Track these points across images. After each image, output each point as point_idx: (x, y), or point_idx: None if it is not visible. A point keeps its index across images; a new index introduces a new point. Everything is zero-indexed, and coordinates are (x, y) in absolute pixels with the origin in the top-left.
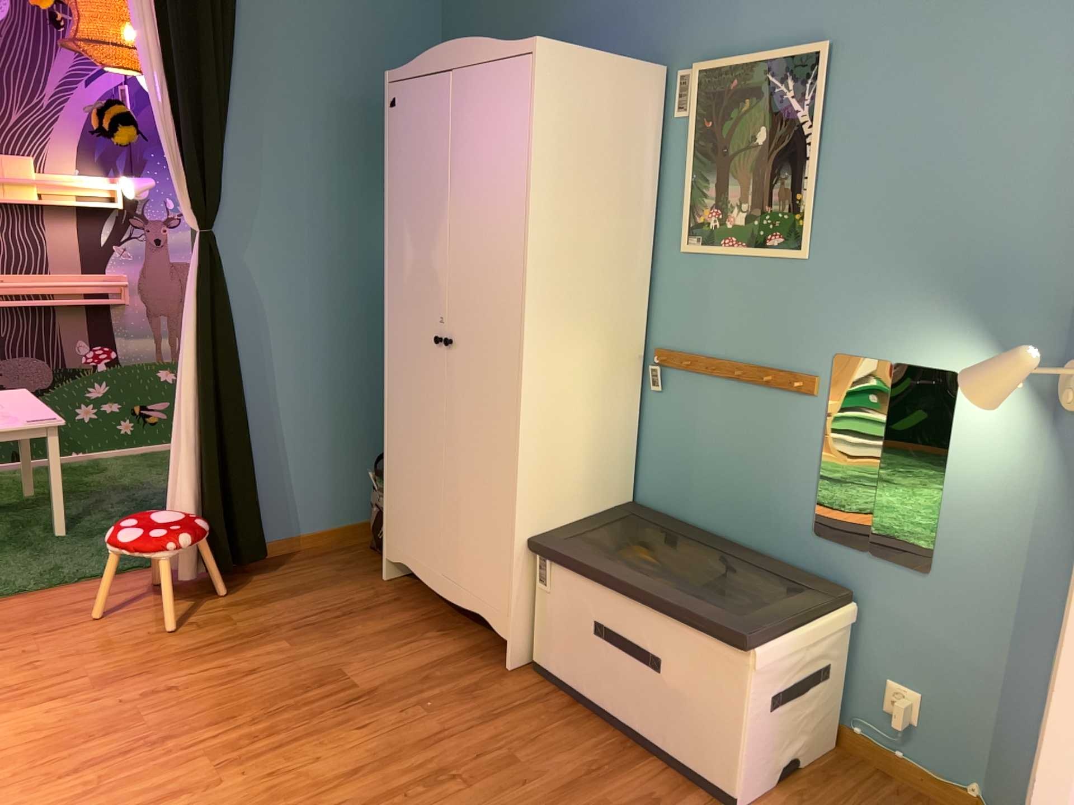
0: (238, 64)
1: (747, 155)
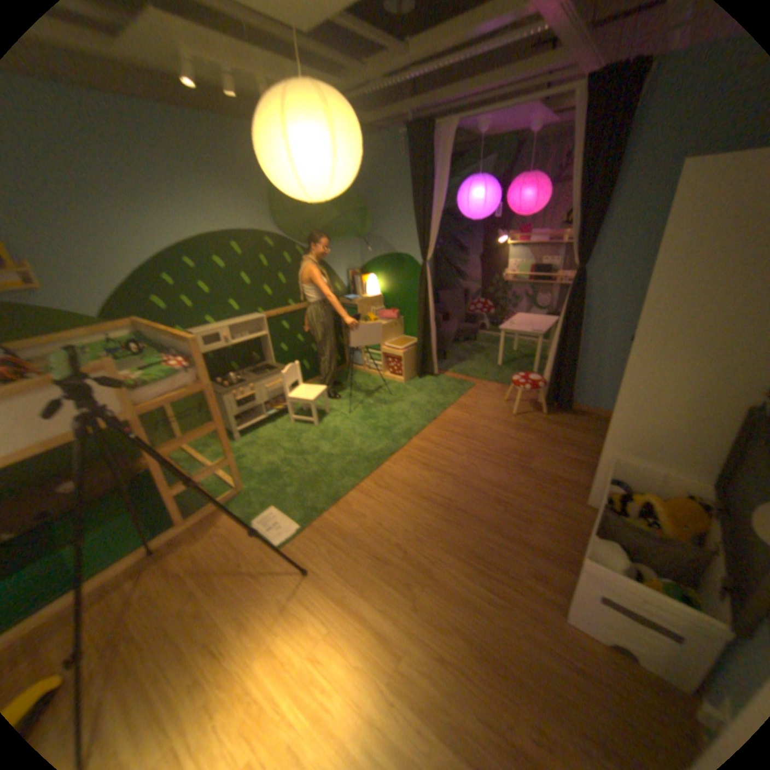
0: (626, 180)
1: None
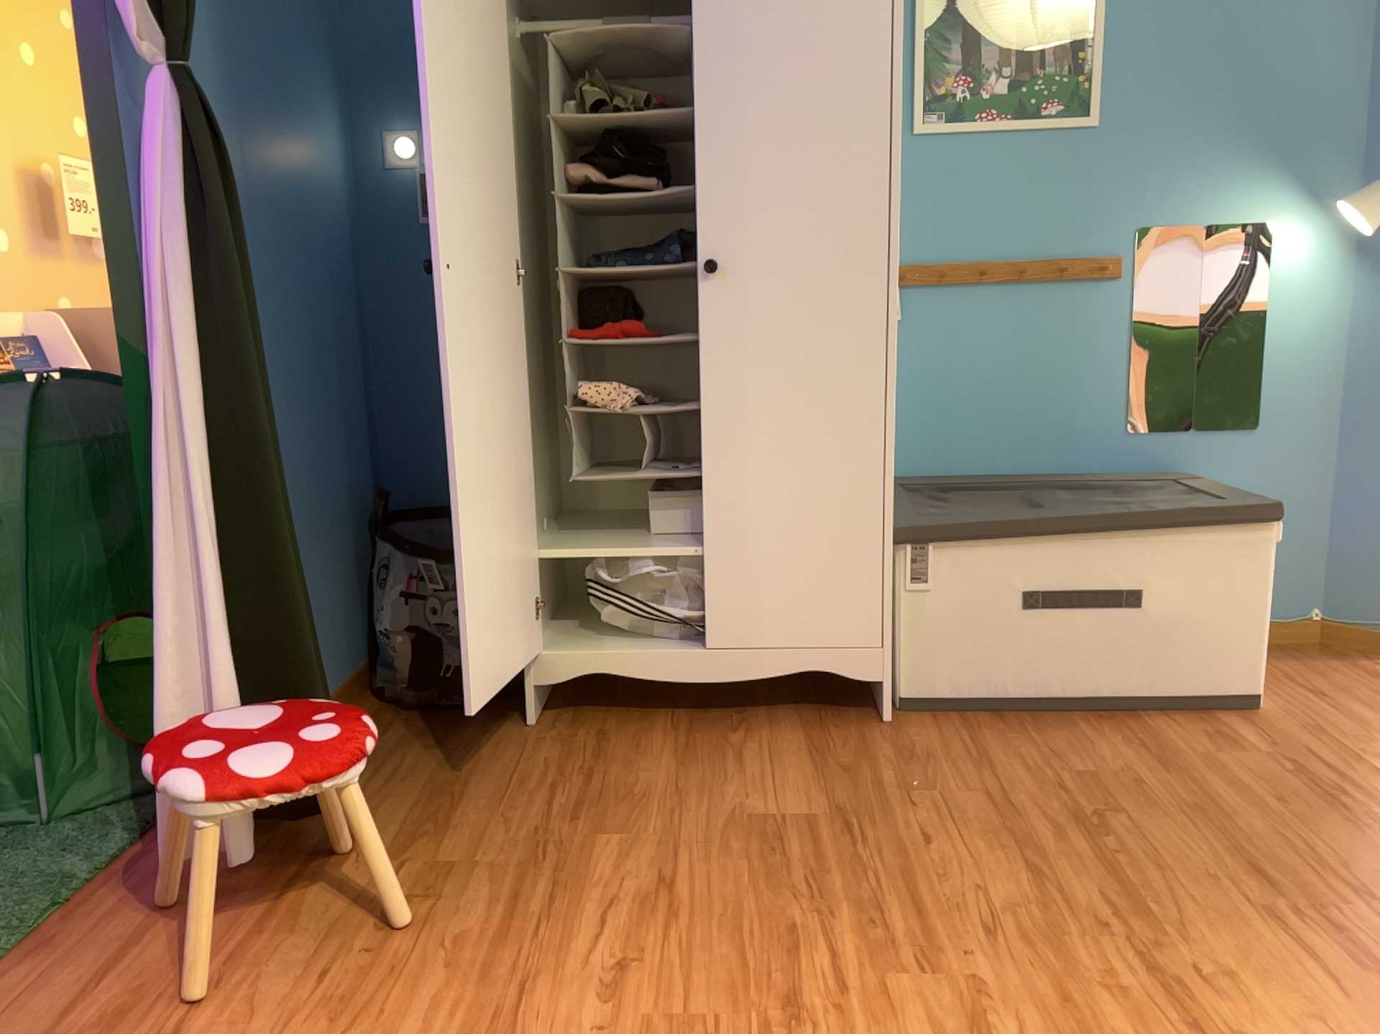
0: None
1: (1007, 7)
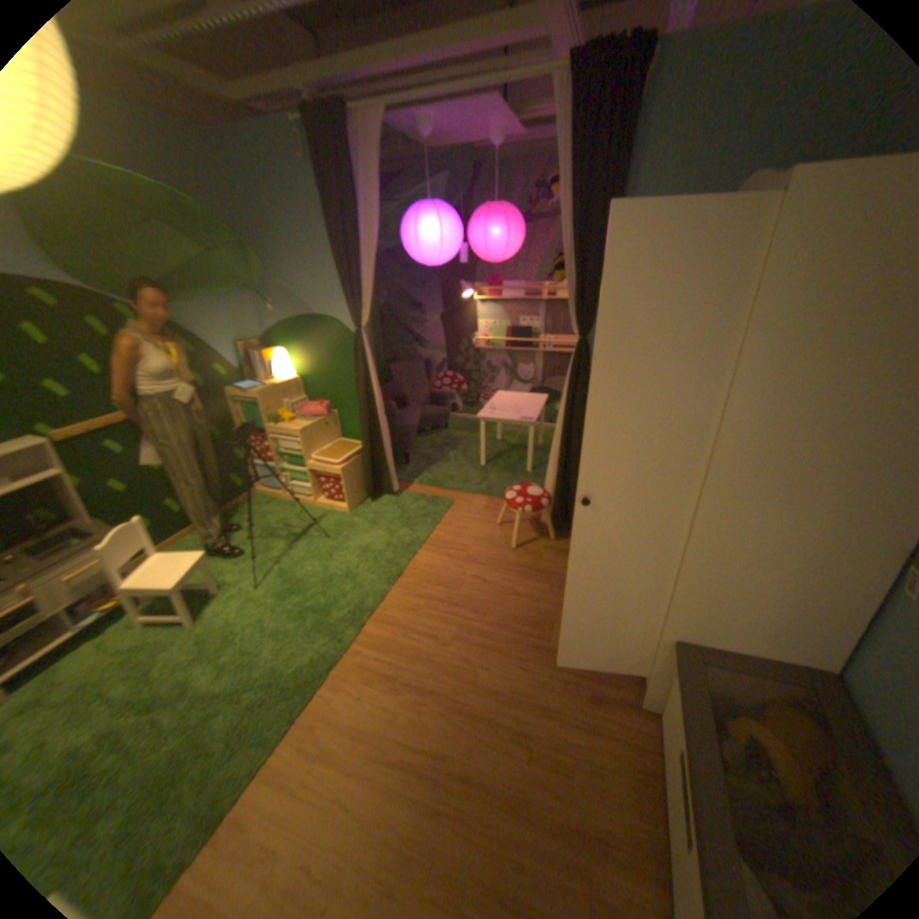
0: None
1: None
